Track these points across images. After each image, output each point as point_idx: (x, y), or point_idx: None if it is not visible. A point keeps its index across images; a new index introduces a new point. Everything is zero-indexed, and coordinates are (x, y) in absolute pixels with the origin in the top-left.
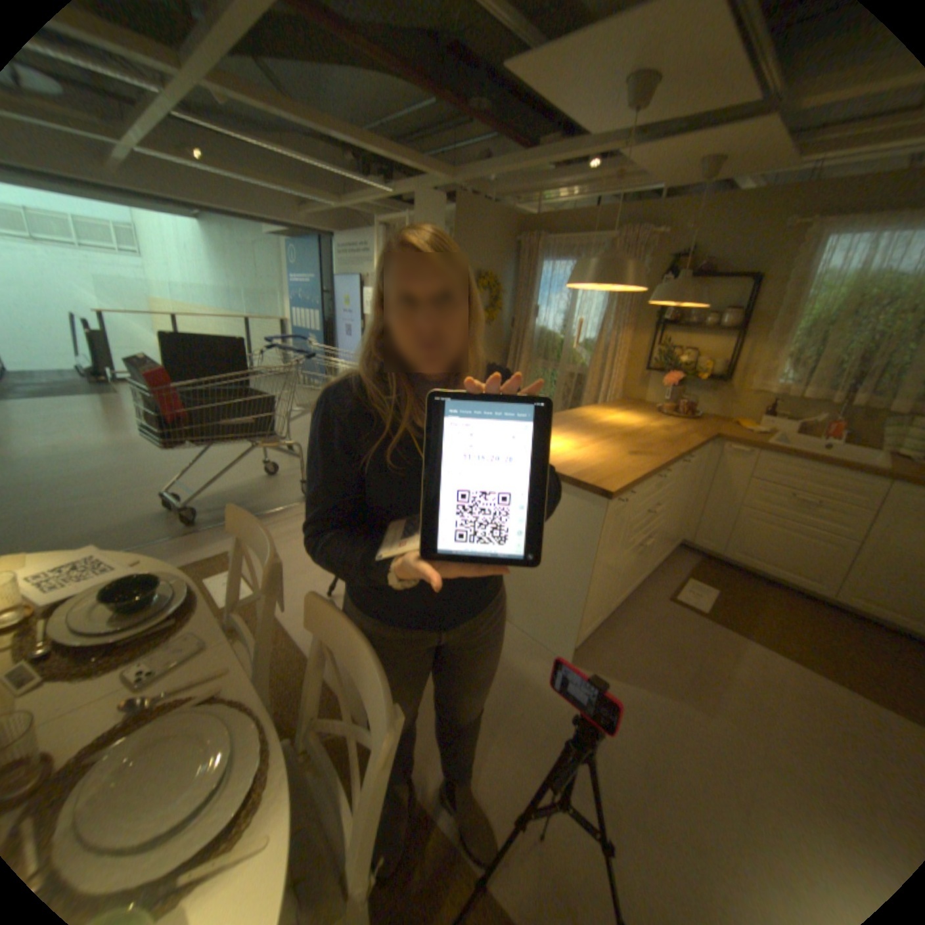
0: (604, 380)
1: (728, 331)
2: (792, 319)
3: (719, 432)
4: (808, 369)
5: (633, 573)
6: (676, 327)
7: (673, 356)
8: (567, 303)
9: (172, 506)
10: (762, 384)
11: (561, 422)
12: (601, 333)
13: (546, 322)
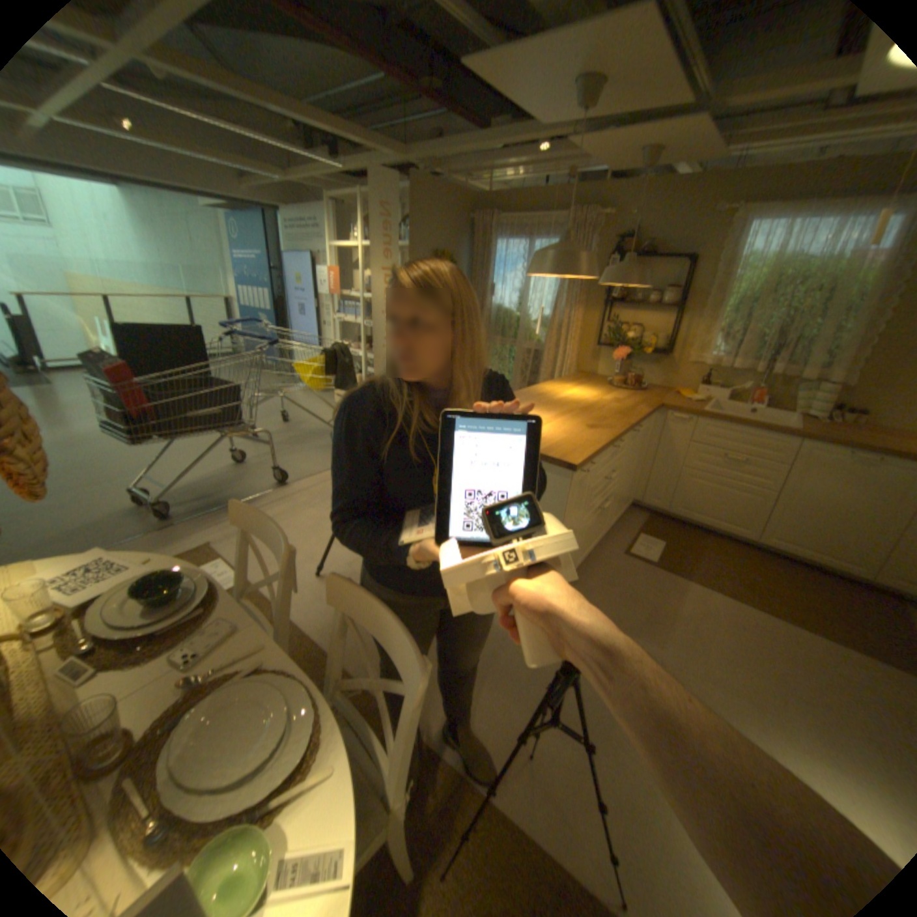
0: (559, 356)
1: (668, 308)
2: (722, 297)
3: (662, 402)
4: (736, 343)
5: (592, 533)
6: (622, 305)
7: (620, 332)
8: (521, 281)
9: (144, 502)
10: (698, 356)
11: (523, 399)
12: (555, 310)
13: (502, 299)
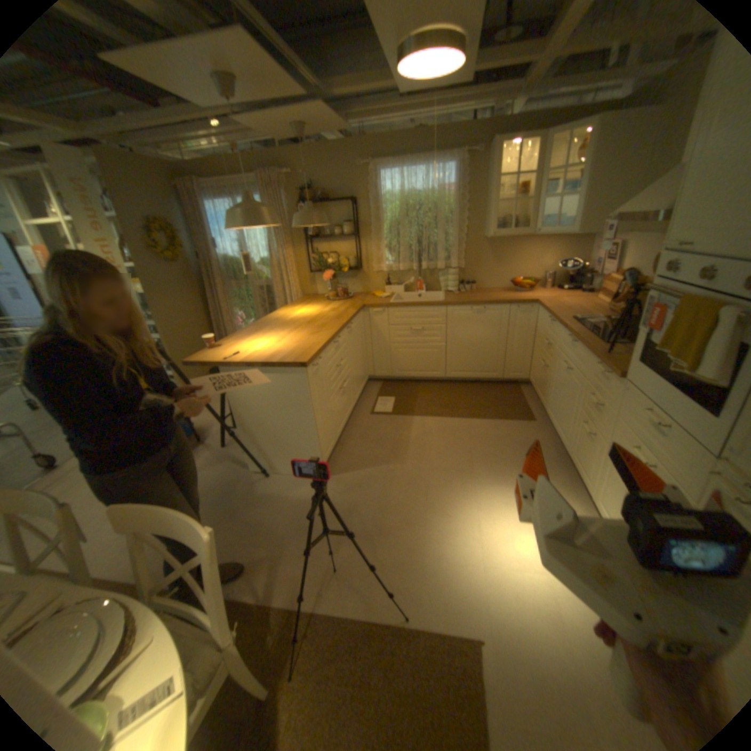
0: (285, 286)
1: (349, 237)
2: (379, 225)
3: (363, 303)
4: (396, 254)
5: (342, 407)
6: (318, 240)
7: (322, 260)
8: (236, 233)
9: None
10: (378, 267)
11: (262, 326)
12: (270, 252)
13: (225, 250)
